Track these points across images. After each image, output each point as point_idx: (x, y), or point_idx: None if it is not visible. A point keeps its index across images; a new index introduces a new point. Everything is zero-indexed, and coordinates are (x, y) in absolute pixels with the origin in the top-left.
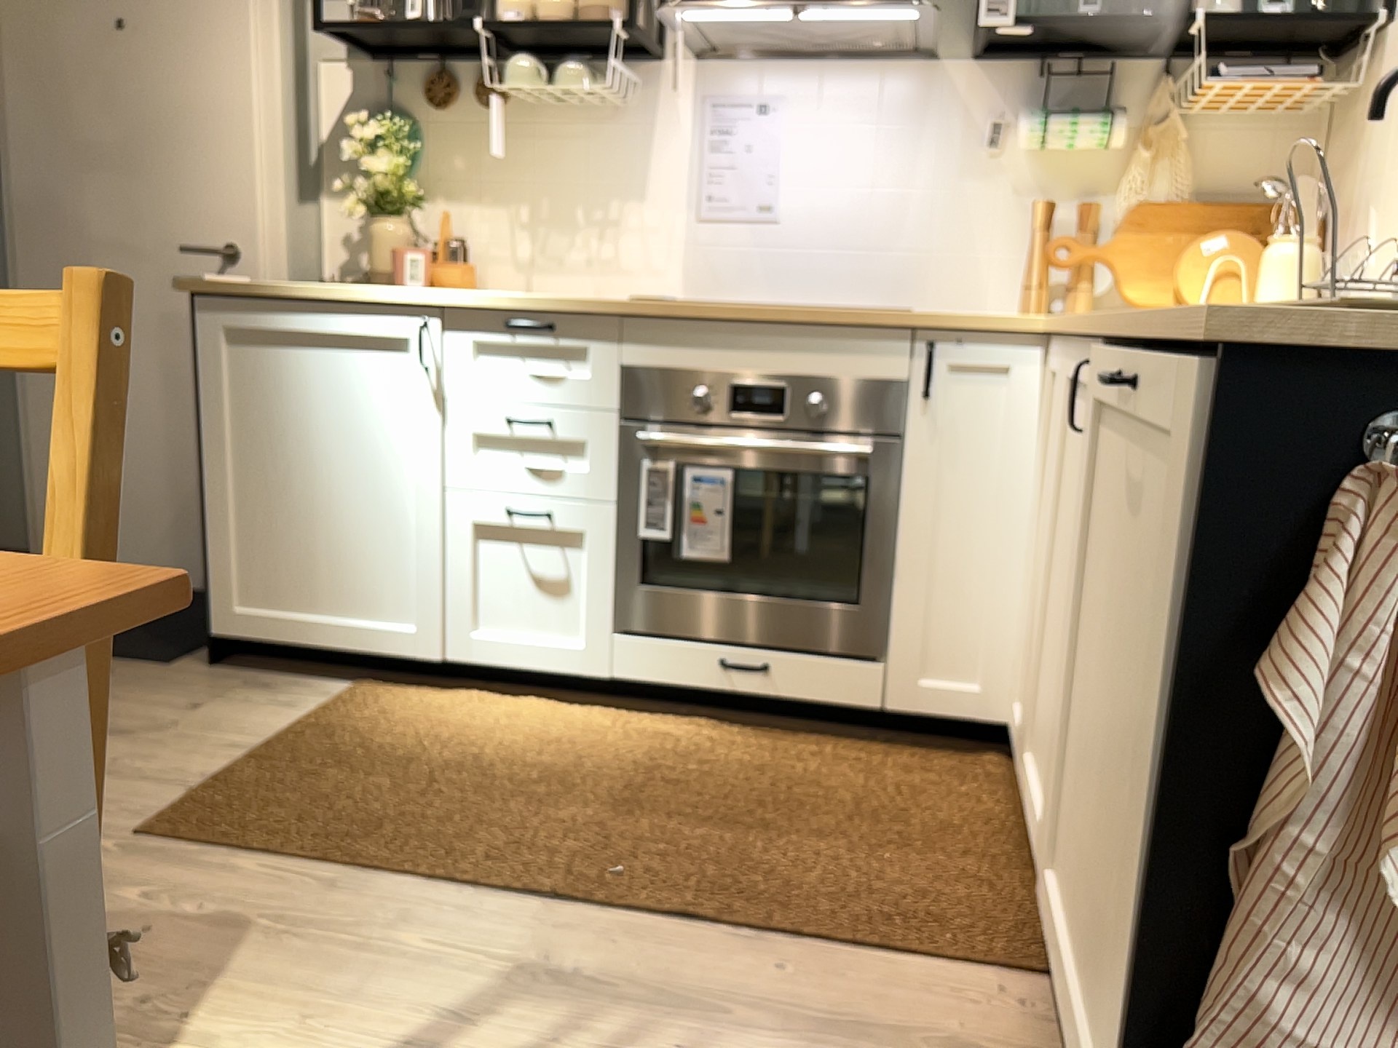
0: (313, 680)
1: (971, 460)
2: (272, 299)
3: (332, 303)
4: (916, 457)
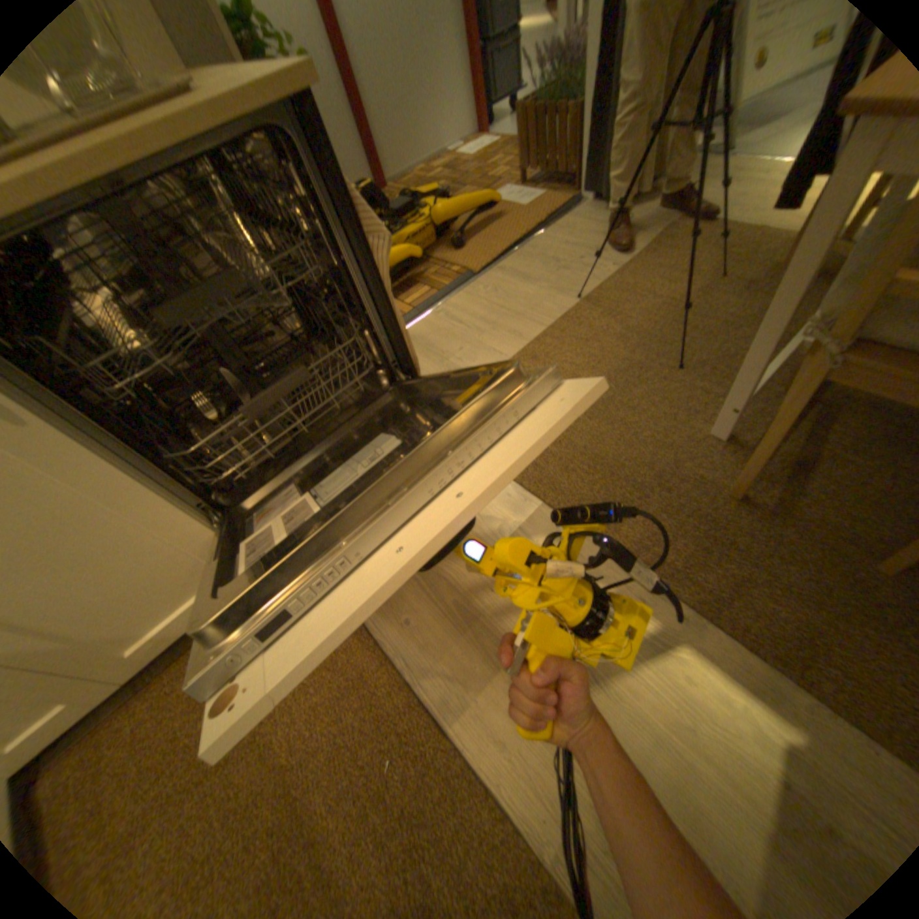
0: None
1: None
2: None
3: None
4: None
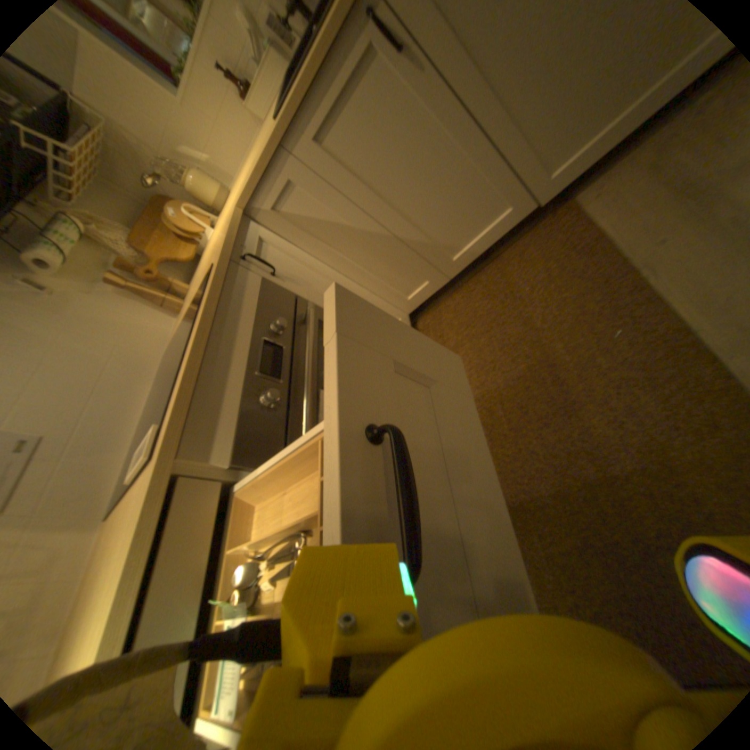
0: None
1: (308, 277)
2: None
3: None
4: (308, 295)
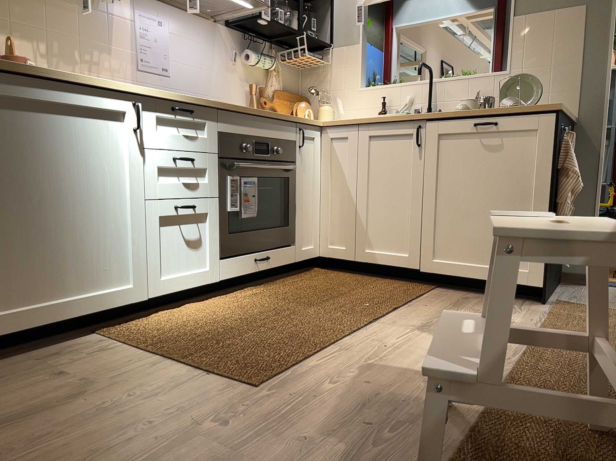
0: (65, 344)
1: (307, 168)
2: (32, 78)
3: (75, 86)
4: (298, 167)
